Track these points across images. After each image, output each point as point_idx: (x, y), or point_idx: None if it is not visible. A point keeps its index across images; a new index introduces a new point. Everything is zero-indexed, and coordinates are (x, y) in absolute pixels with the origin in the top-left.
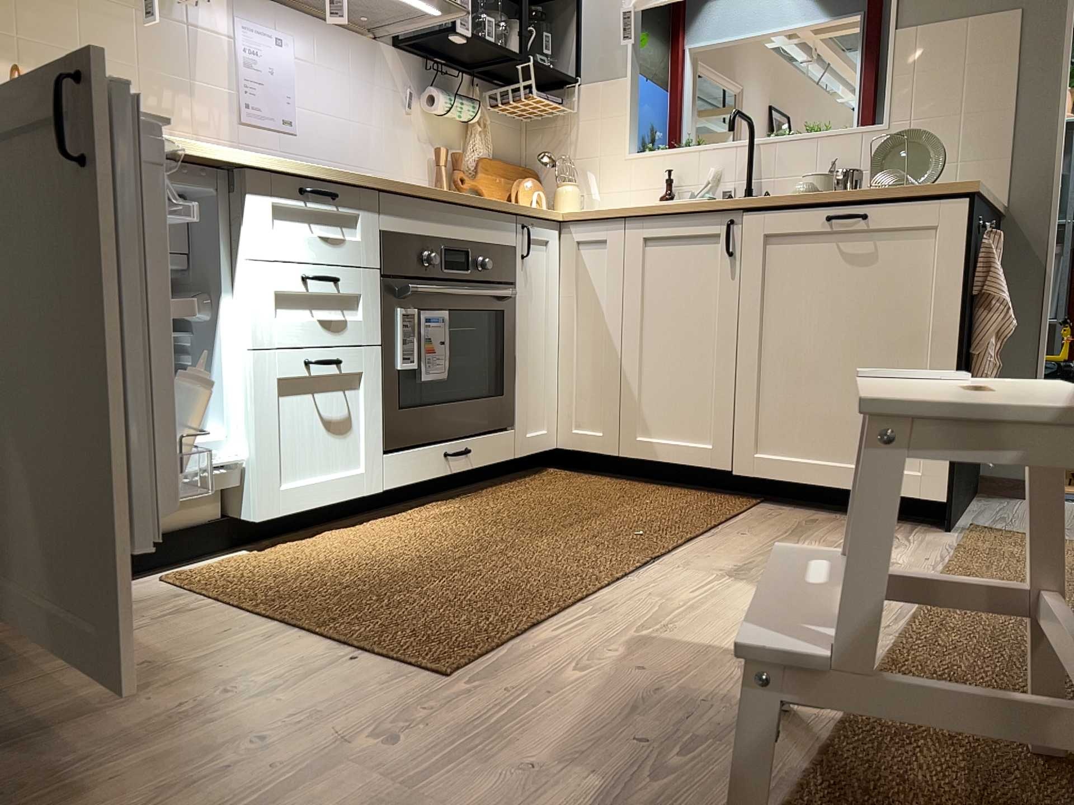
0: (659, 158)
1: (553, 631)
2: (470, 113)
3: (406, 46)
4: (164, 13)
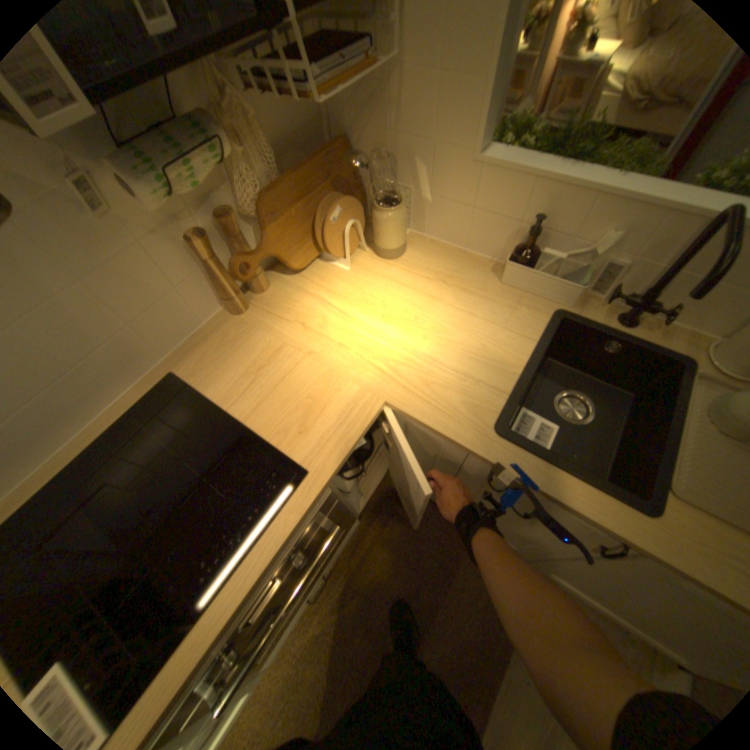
0: (527, 175)
1: None
2: (206, 160)
3: None
4: None
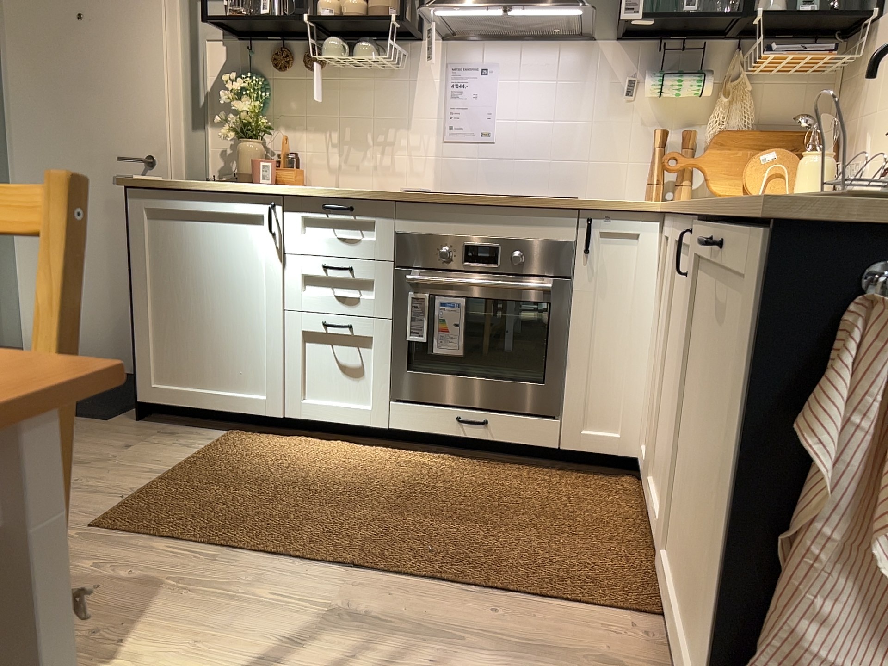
0: None
1: (168, 545)
2: (689, 91)
3: (619, 39)
4: (390, 78)
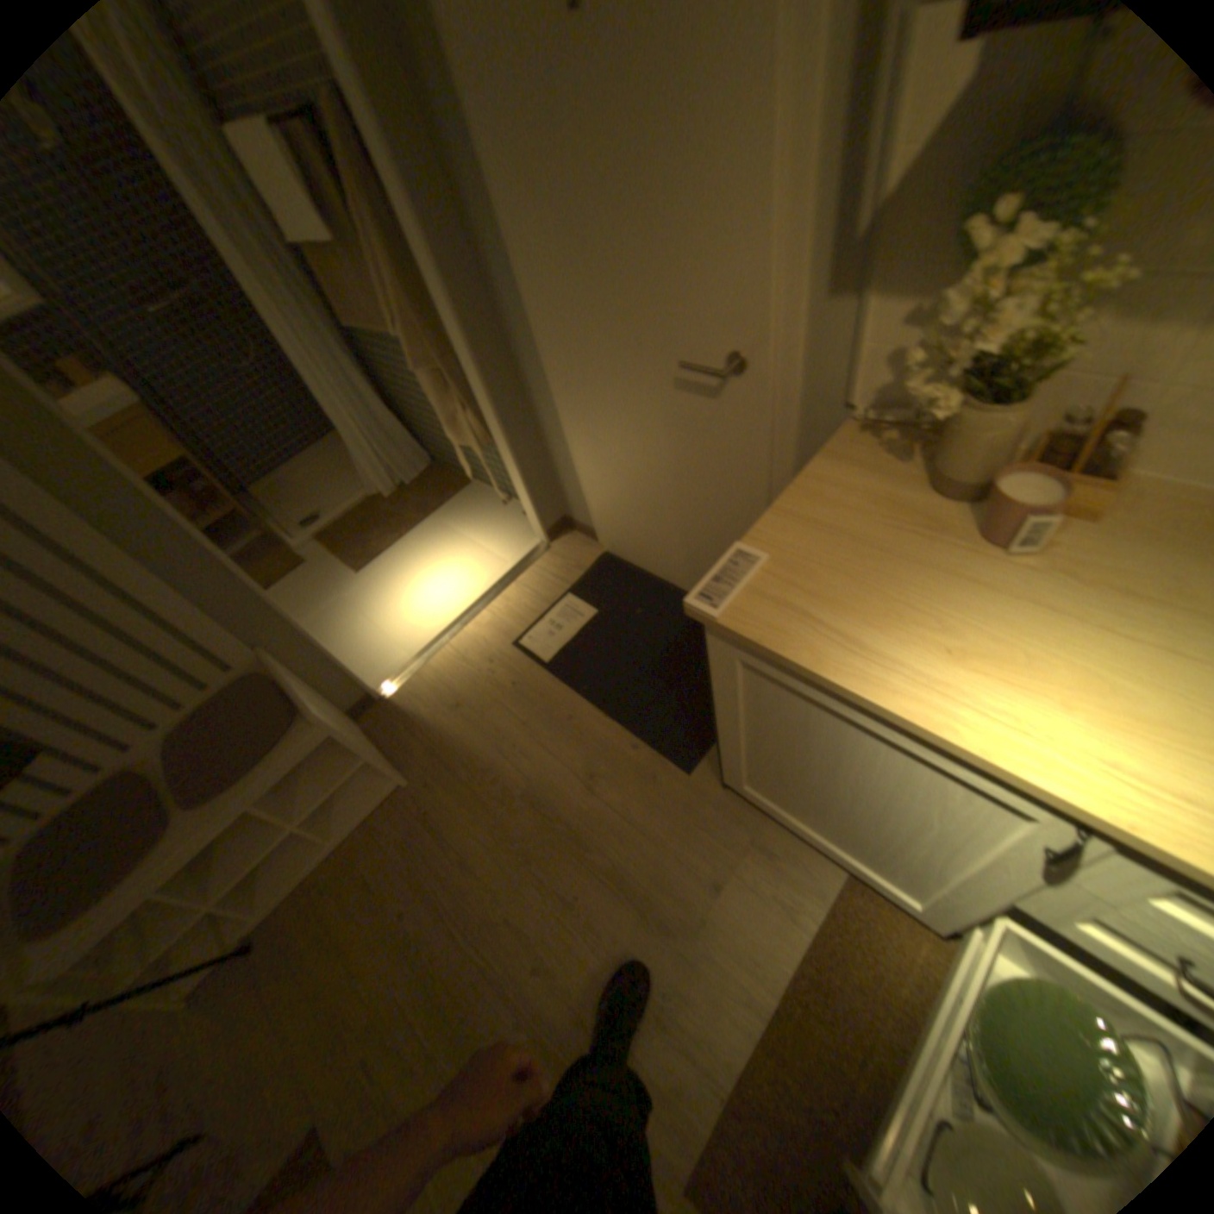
0: None
1: None
2: None
3: None
4: None
